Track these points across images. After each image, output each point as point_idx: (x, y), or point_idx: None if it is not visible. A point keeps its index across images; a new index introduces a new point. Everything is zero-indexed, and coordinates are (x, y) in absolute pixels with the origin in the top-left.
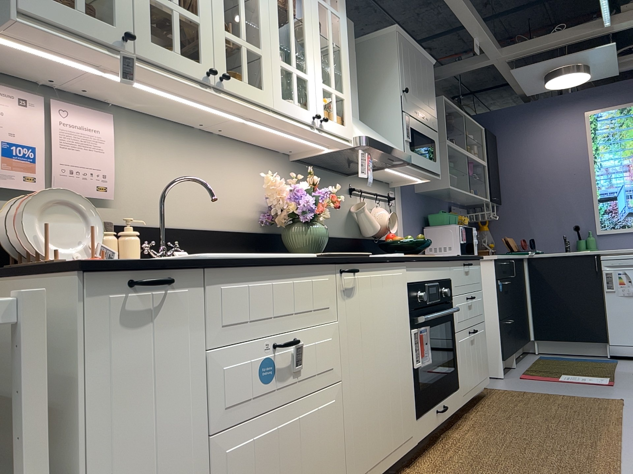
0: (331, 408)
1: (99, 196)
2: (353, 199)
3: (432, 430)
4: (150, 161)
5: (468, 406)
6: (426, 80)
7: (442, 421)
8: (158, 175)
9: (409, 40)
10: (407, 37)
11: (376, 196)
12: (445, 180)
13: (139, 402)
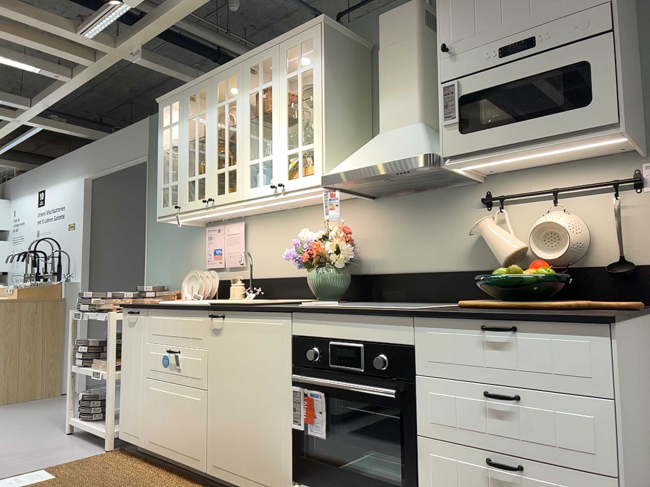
0: (197, 403)
1: (240, 265)
2: (491, 213)
3: None
4: (263, 239)
5: None
6: None
7: None
8: (266, 246)
9: None
10: None
11: (567, 192)
12: None
13: (131, 352)
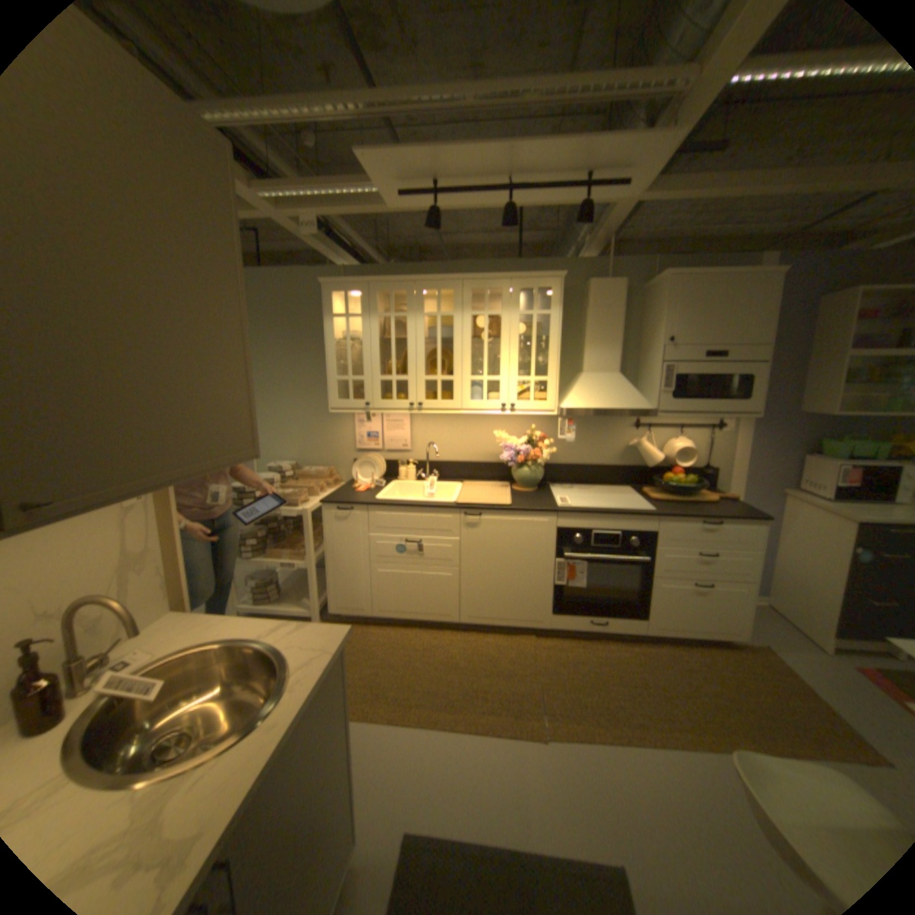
0: (449, 578)
1: (405, 449)
2: (639, 432)
3: (580, 631)
4: (433, 429)
5: (690, 645)
6: (745, 305)
7: (602, 633)
8: (437, 435)
9: (703, 271)
10: (697, 271)
11: (686, 426)
12: (847, 401)
13: (344, 544)
